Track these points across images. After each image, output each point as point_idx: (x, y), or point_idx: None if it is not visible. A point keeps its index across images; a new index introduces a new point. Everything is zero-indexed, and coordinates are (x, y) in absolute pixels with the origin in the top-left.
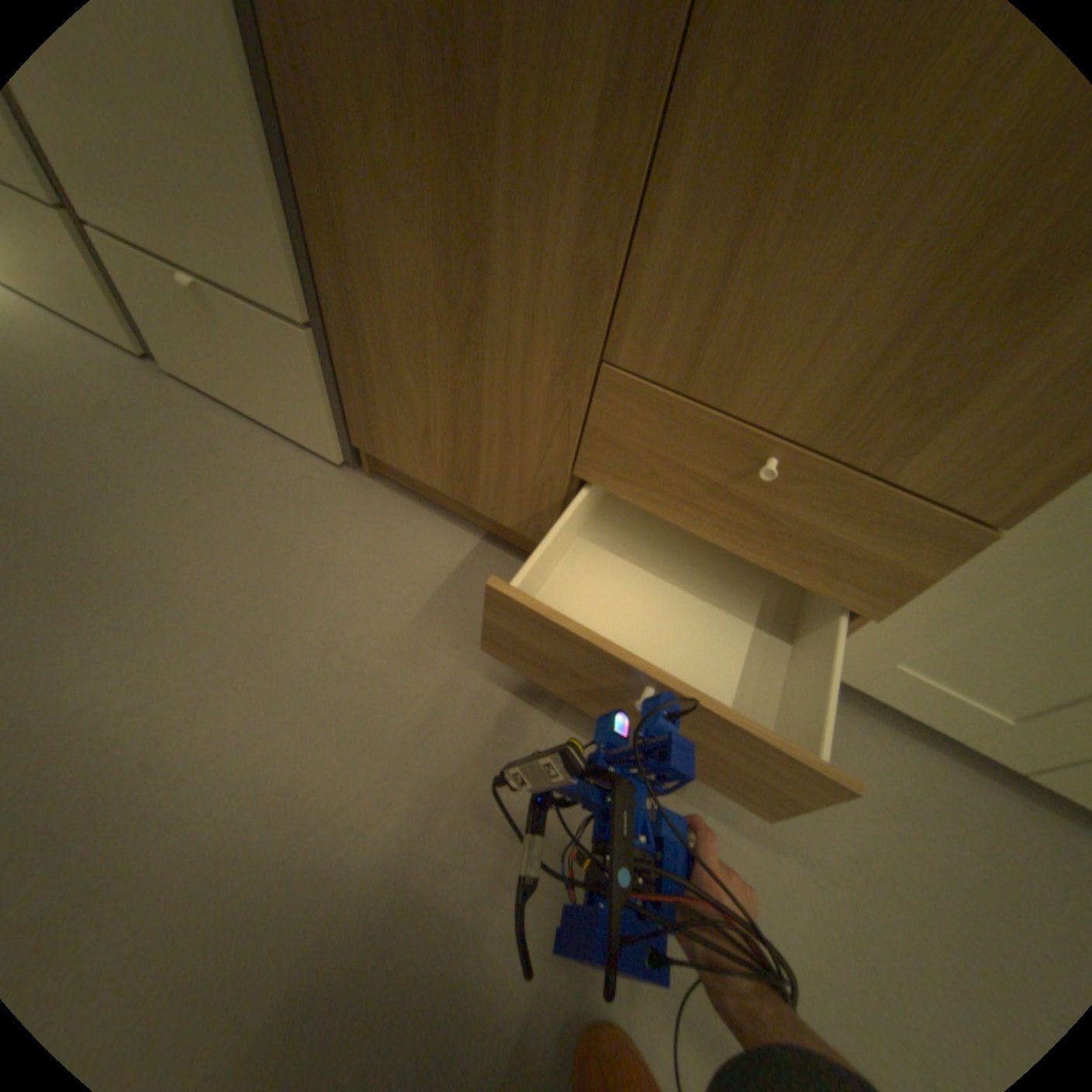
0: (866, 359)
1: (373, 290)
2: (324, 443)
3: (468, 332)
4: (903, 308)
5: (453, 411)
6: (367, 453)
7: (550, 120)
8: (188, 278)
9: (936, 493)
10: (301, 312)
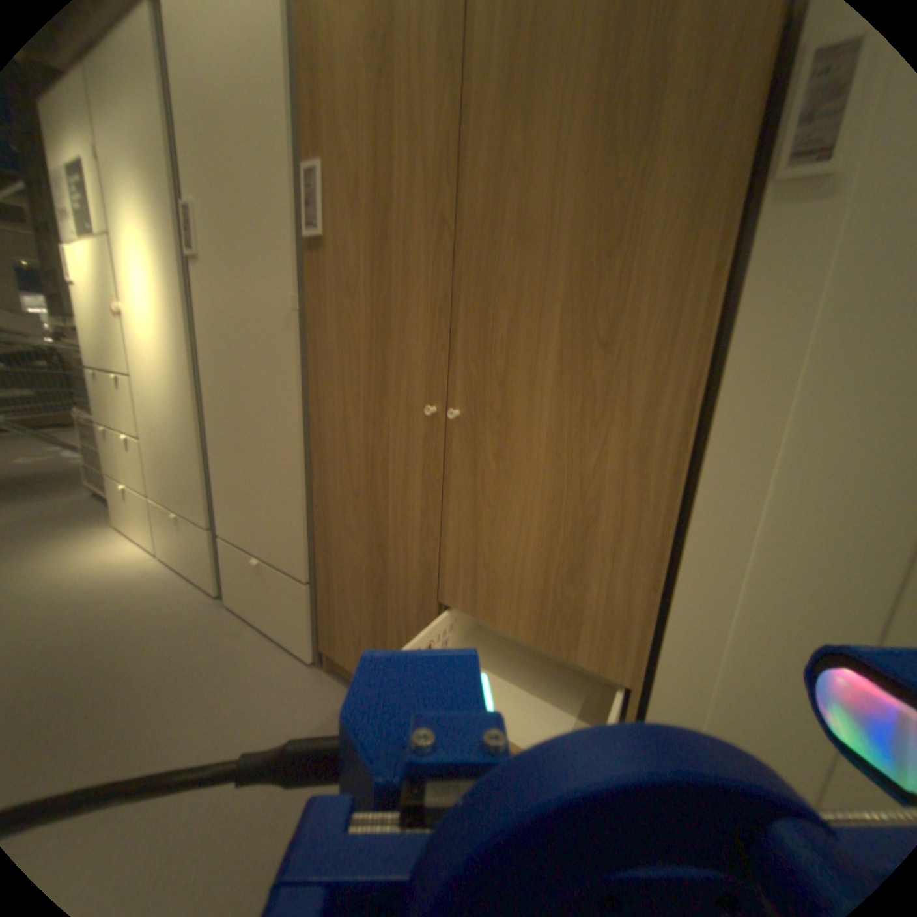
0: (536, 607)
1: (336, 571)
2: (299, 652)
3: (376, 591)
4: (538, 587)
5: (370, 632)
6: (323, 659)
7: (402, 518)
8: (252, 562)
9: (597, 677)
10: (301, 580)
